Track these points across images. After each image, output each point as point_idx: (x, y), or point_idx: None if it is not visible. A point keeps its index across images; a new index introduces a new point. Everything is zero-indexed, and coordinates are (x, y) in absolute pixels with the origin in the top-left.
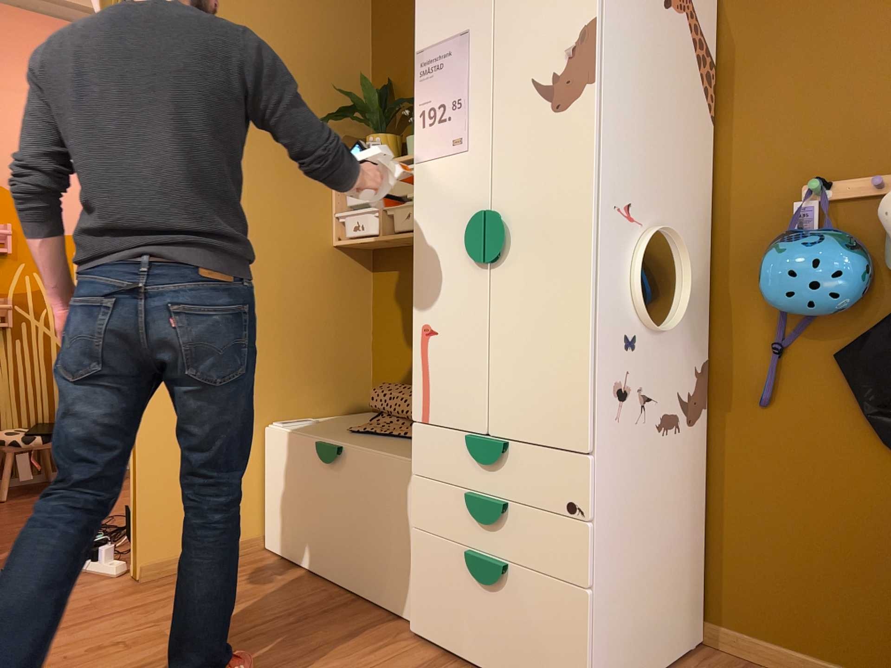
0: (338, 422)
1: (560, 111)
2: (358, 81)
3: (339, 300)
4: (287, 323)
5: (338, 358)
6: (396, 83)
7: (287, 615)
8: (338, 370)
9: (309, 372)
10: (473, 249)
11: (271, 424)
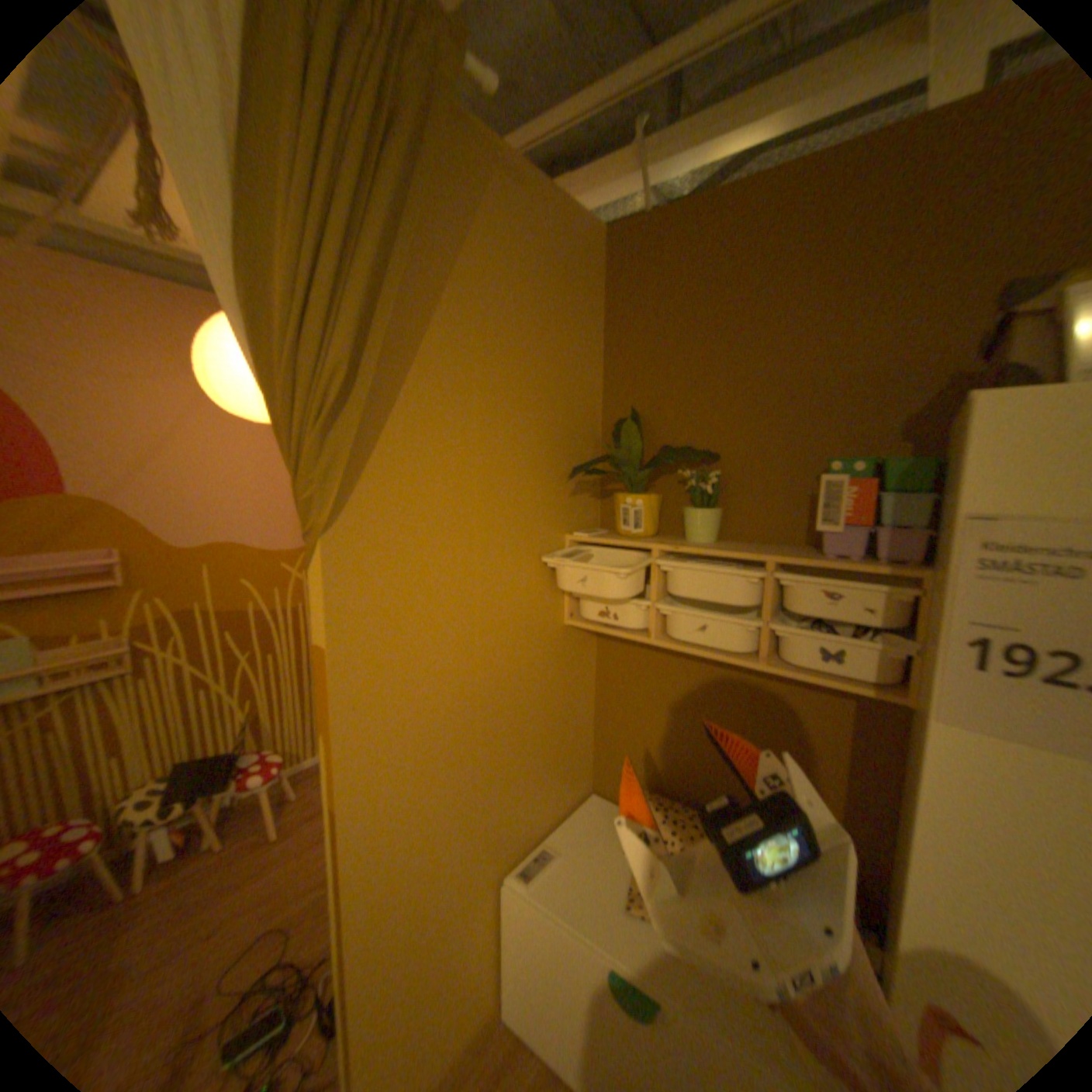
0: (583, 849)
1: None
2: (590, 405)
3: (569, 685)
4: (522, 743)
5: (568, 752)
6: (645, 414)
7: None
8: (567, 765)
9: (542, 785)
10: None
11: (508, 874)
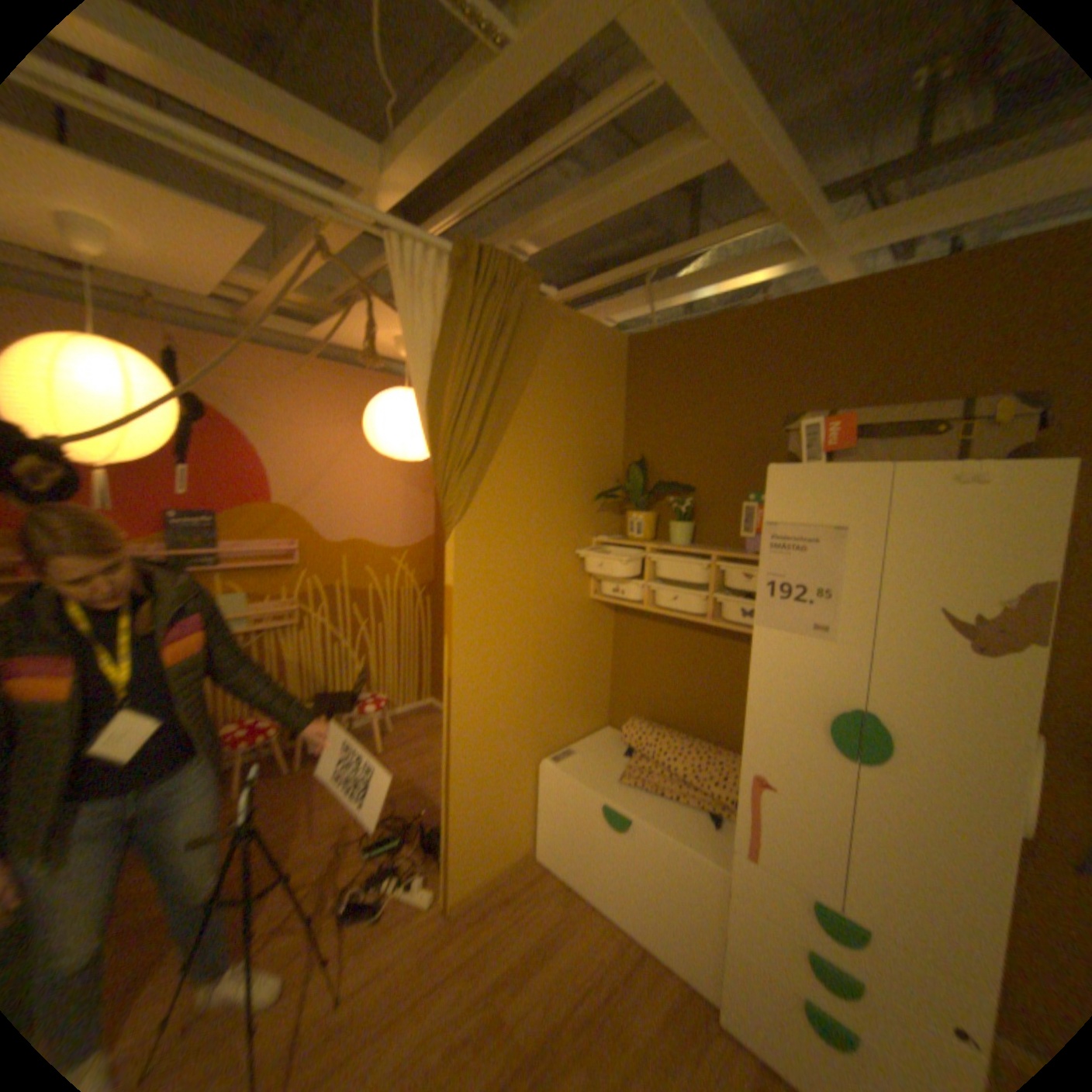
0: (597, 752)
1: (987, 656)
2: (614, 452)
3: (592, 641)
4: (558, 672)
5: (590, 689)
6: (650, 459)
7: (598, 983)
8: (590, 698)
9: (571, 706)
10: (844, 745)
11: (545, 758)
